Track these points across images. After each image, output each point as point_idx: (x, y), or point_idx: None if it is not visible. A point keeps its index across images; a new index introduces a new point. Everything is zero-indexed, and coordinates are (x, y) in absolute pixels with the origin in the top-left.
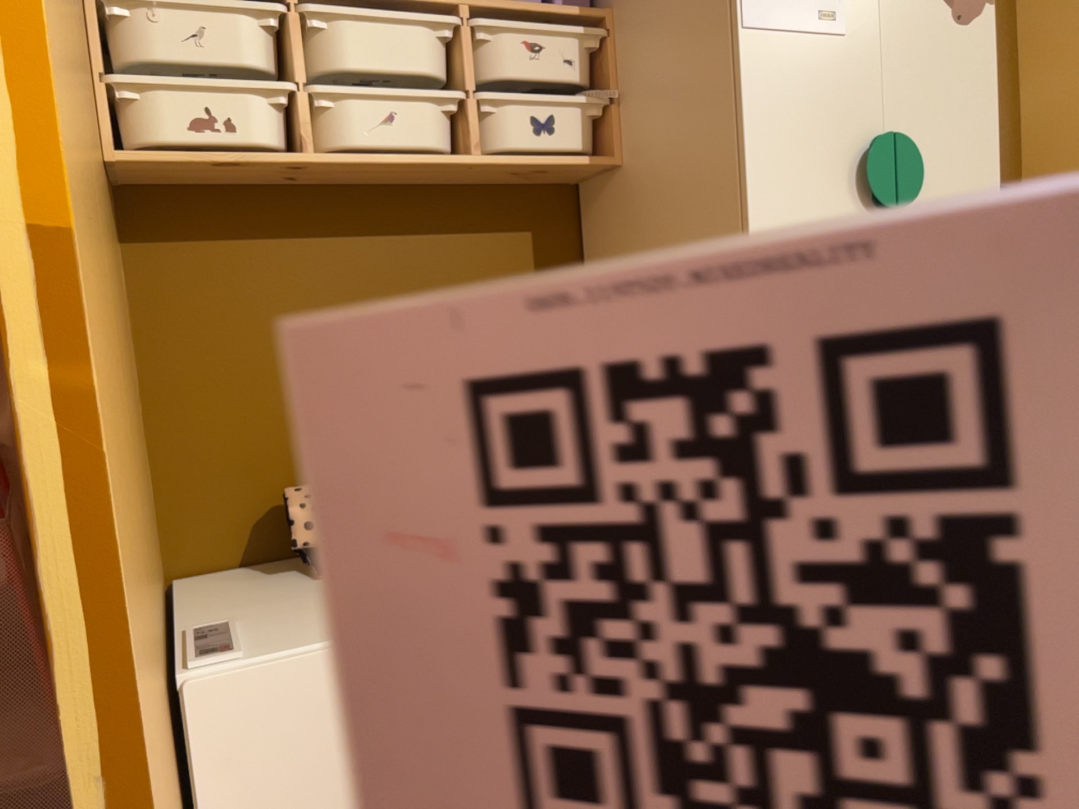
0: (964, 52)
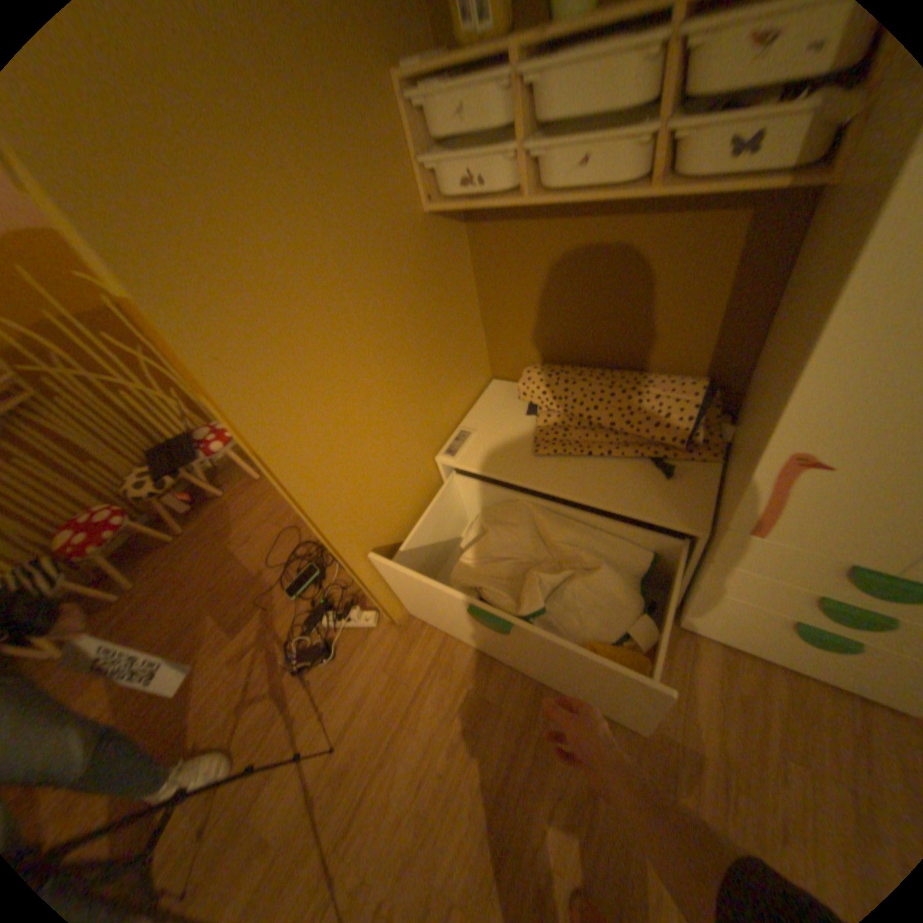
0: None
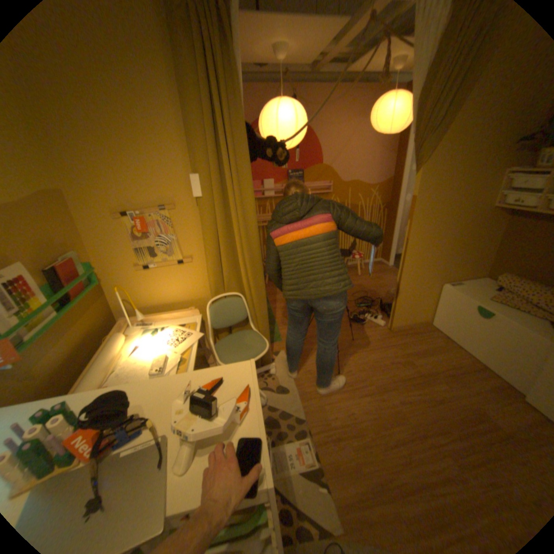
0: None
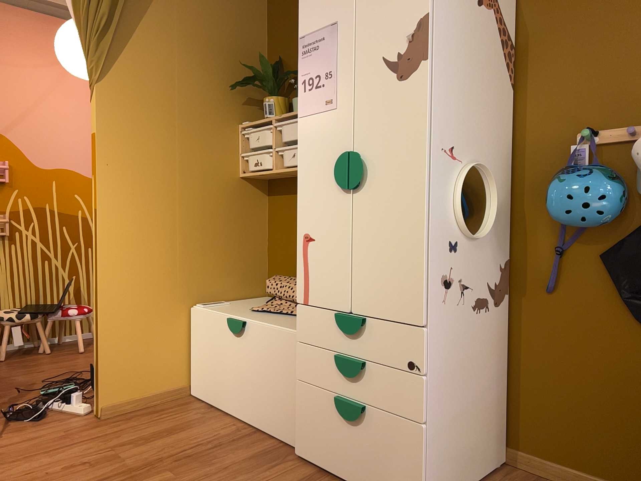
0: (403, 96)
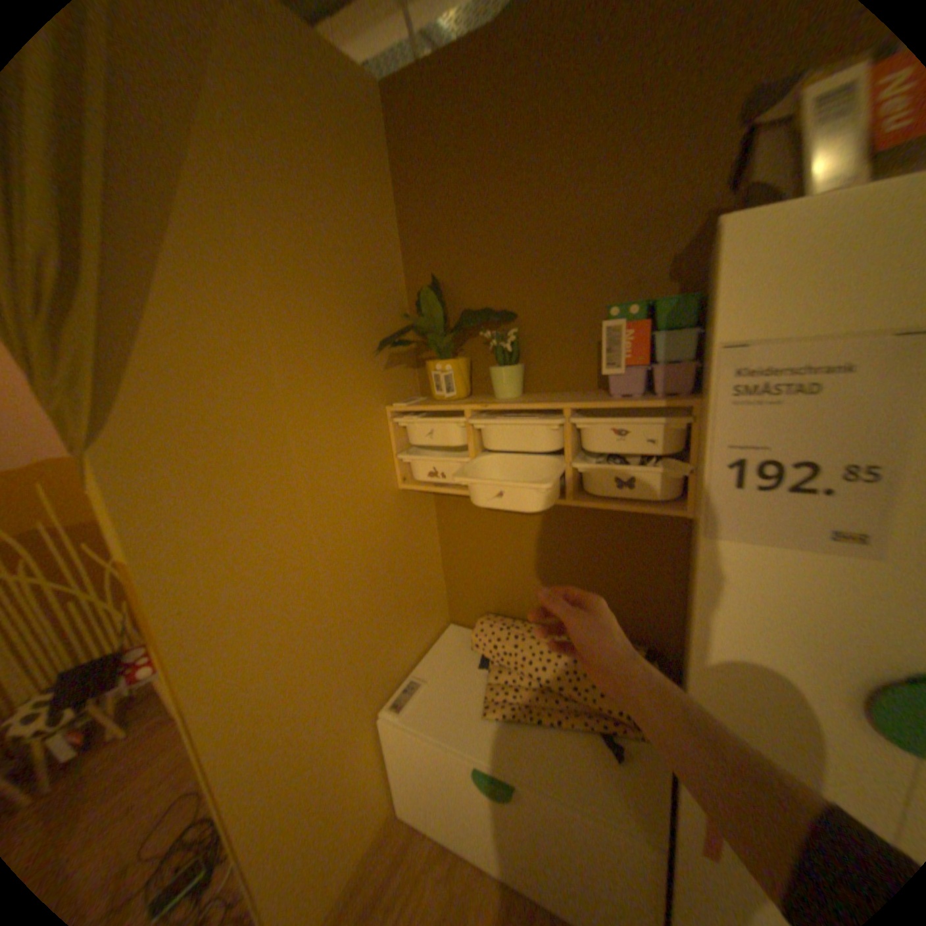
0: None
